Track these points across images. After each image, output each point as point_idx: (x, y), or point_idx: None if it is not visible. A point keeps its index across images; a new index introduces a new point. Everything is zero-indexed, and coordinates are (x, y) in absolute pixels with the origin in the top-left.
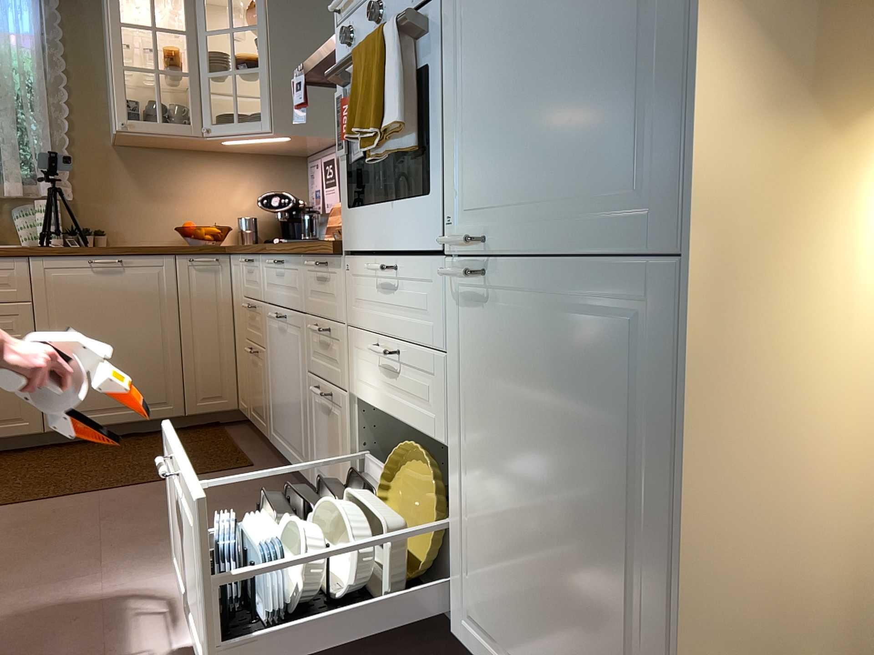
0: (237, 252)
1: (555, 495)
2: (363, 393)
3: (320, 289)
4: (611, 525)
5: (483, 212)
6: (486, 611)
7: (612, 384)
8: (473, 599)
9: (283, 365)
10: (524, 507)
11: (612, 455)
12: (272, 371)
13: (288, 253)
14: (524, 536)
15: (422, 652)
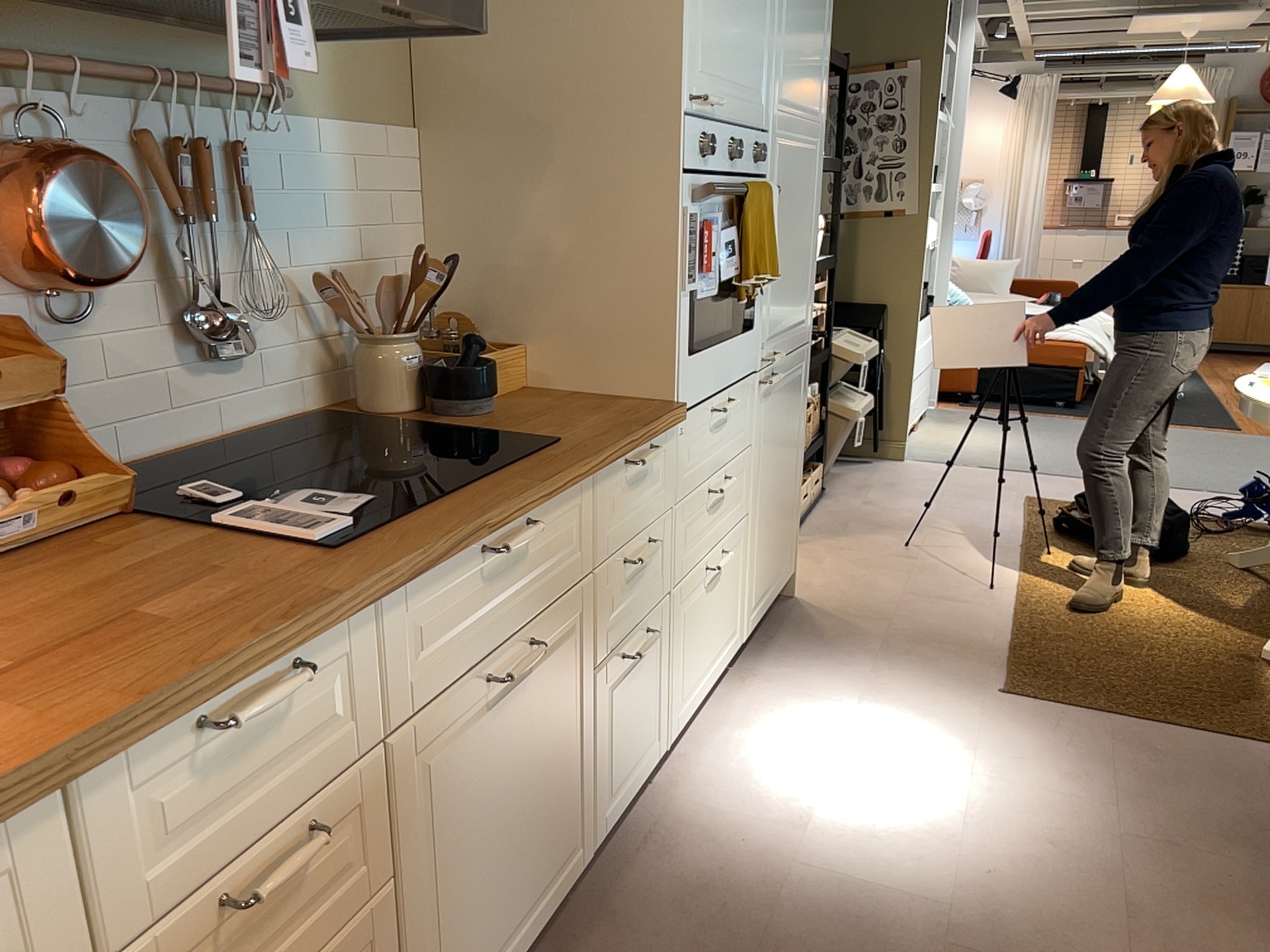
0: (103, 760)
1: (782, 472)
2: (689, 563)
3: (633, 496)
4: (793, 462)
5: (772, 335)
6: (758, 587)
7: (797, 401)
8: (753, 593)
9: (508, 772)
10: (774, 495)
11: (795, 432)
12: (446, 868)
13: (579, 481)
14: (773, 511)
15: (733, 695)
